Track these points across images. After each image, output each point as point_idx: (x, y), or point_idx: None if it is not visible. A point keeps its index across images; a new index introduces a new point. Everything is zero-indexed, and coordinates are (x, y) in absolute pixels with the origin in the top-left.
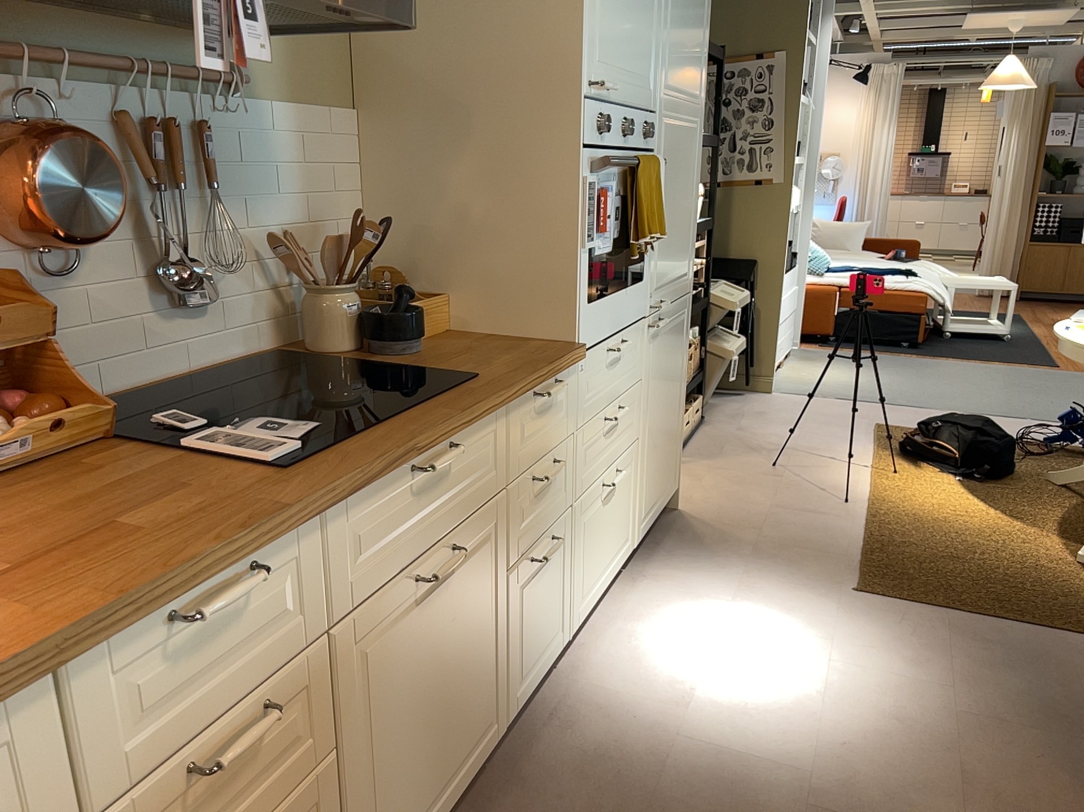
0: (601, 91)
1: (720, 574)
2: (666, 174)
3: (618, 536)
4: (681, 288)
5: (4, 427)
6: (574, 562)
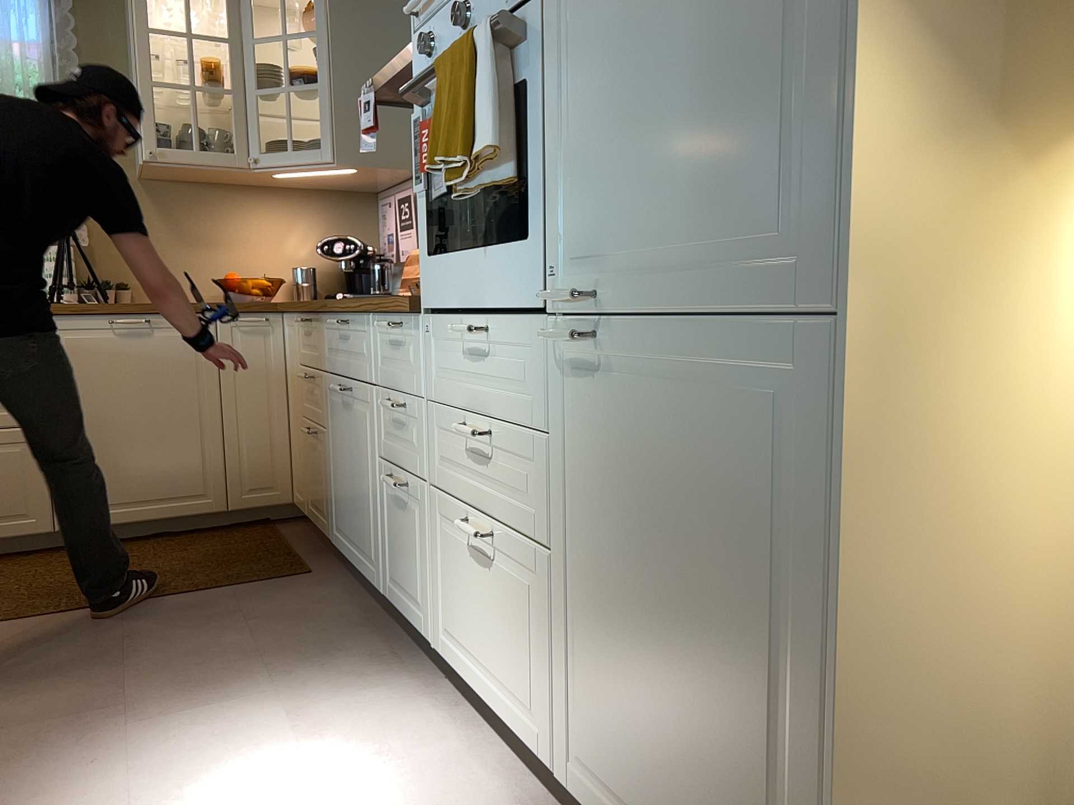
0: (432, 6)
1: None
2: (590, 4)
3: (509, 668)
4: (737, 289)
5: None
6: (434, 560)
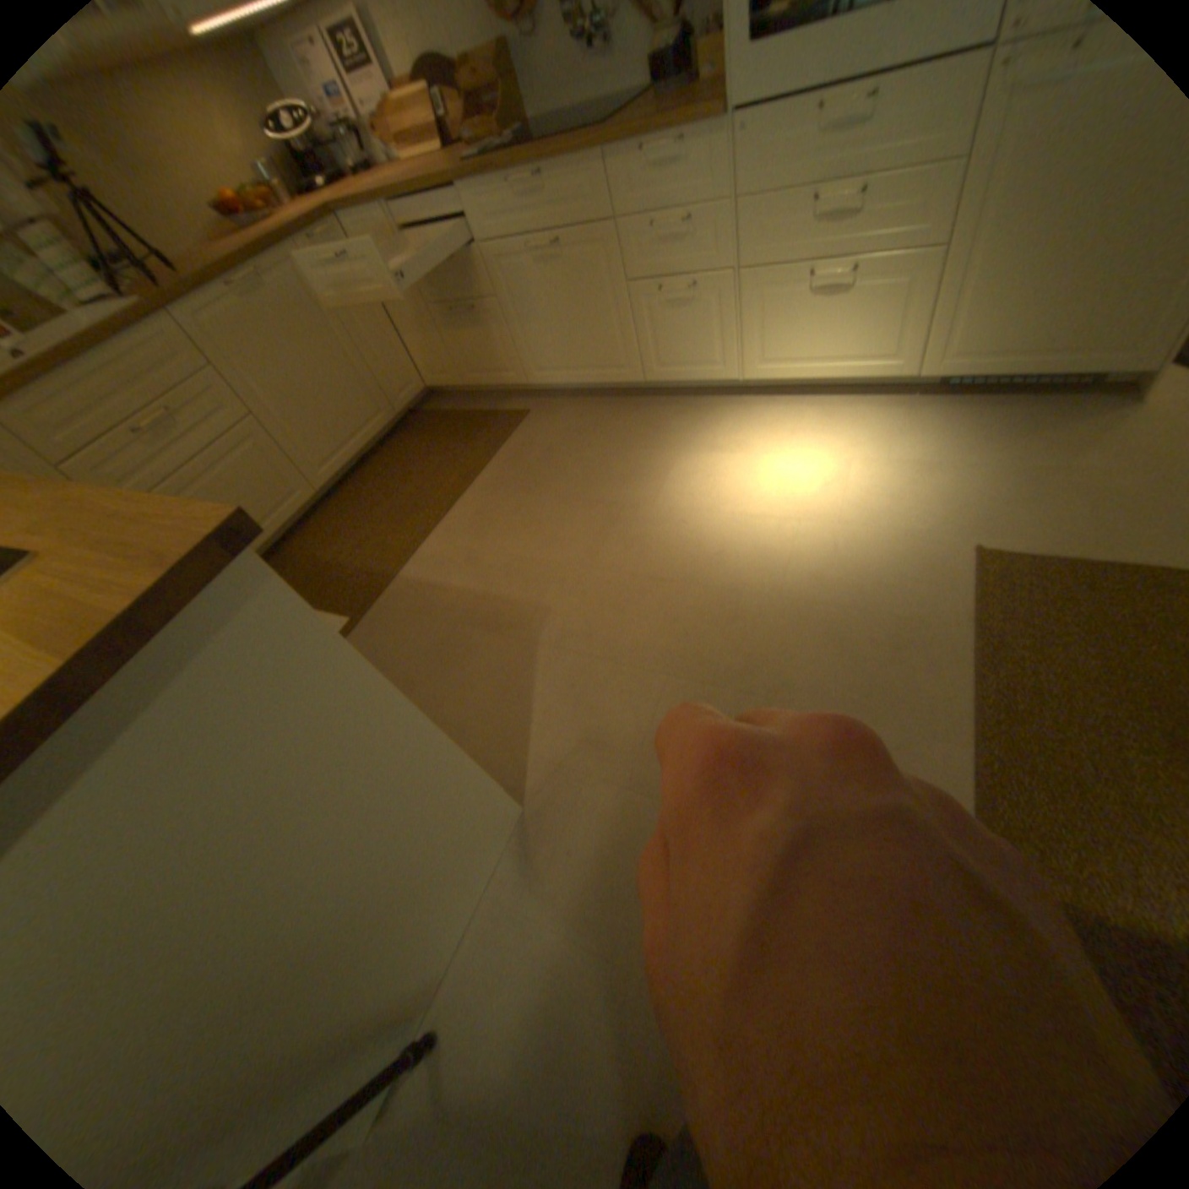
0: None
1: (952, 449)
2: None
3: (860, 340)
4: None
5: (475, 121)
6: (742, 318)
